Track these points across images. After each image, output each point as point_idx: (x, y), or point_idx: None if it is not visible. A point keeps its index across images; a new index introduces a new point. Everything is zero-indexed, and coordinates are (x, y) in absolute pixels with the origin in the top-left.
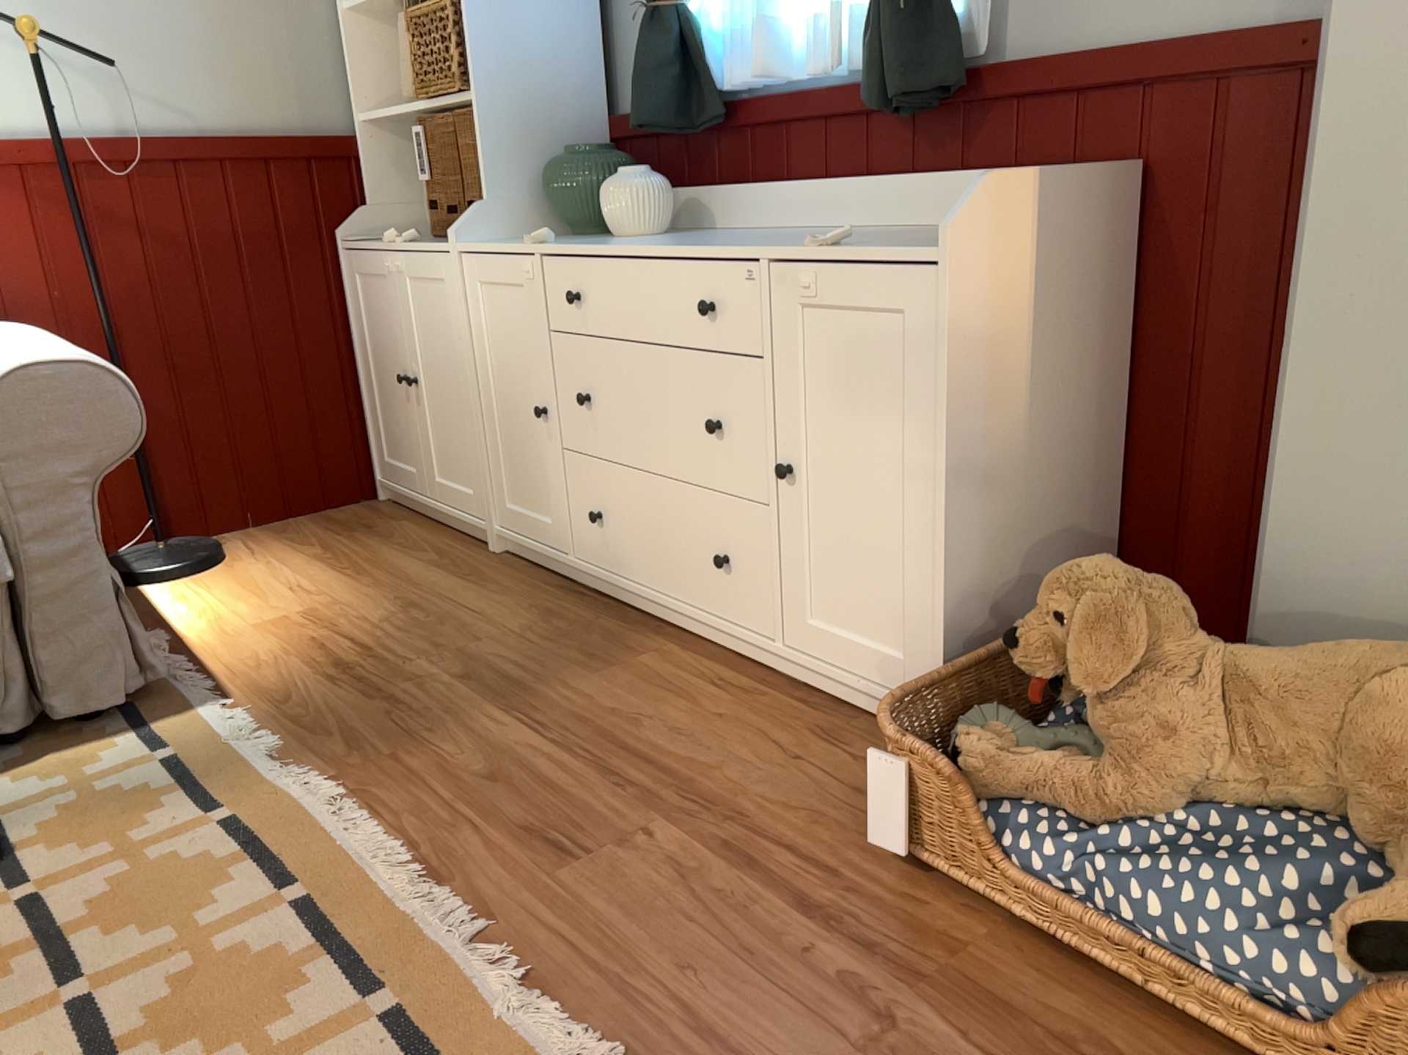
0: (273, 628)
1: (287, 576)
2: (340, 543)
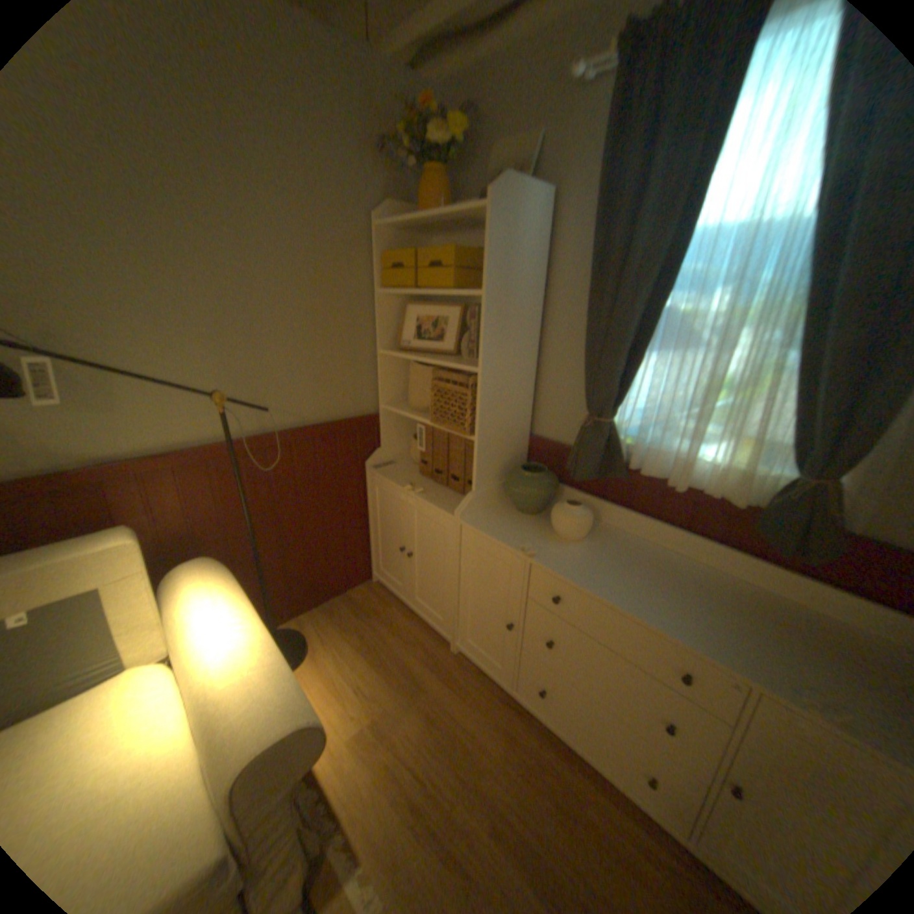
0: (358, 750)
1: (348, 675)
2: (366, 632)
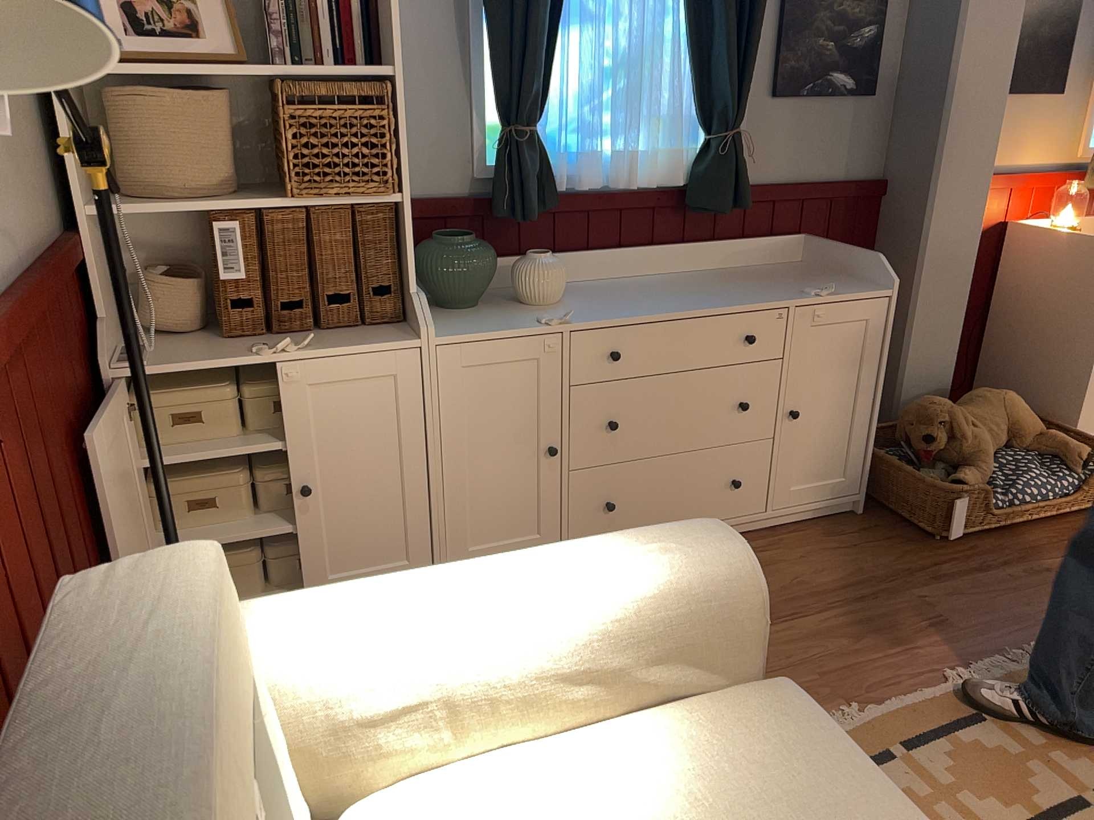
0: None
1: None
2: None
